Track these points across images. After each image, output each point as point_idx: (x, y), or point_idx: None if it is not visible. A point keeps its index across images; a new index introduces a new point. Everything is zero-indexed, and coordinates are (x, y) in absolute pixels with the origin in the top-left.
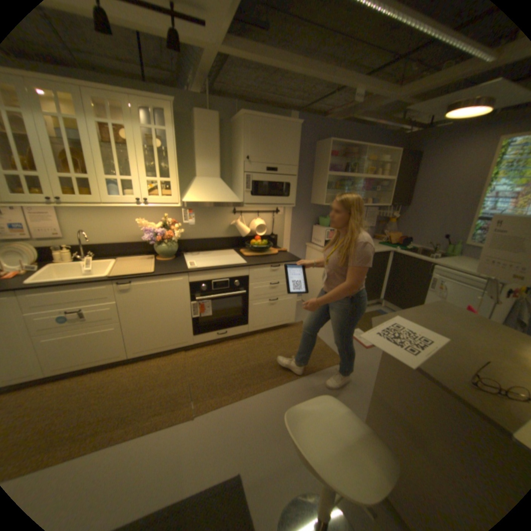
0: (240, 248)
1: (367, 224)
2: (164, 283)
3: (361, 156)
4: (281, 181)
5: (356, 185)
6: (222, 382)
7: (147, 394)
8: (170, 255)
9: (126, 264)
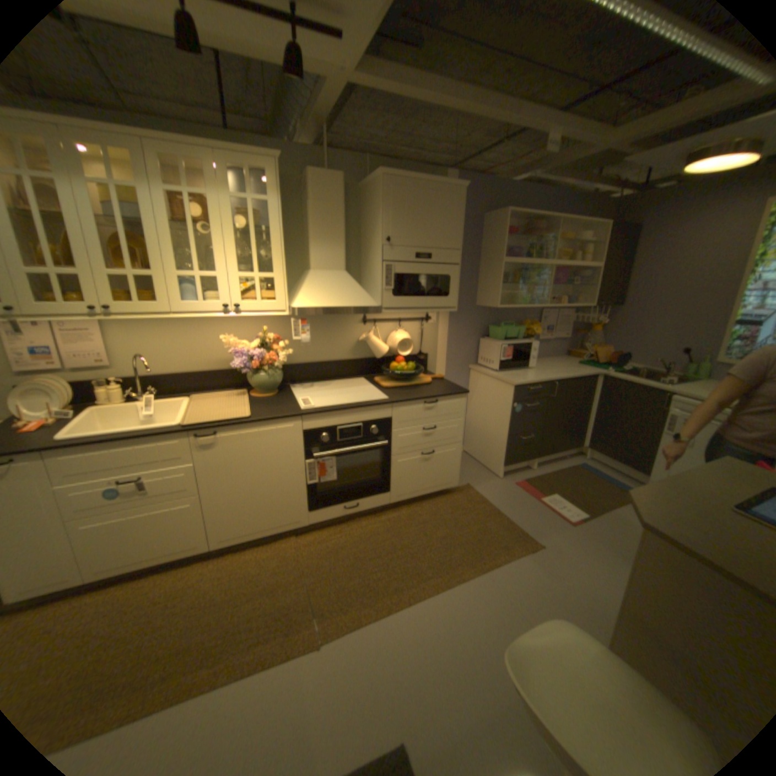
0: (373, 375)
1: (559, 334)
2: (266, 432)
3: (551, 233)
4: (437, 273)
5: (545, 277)
6: (358, 586)
7: (244, 607)
8: (271, 388)
9: (207, 404)
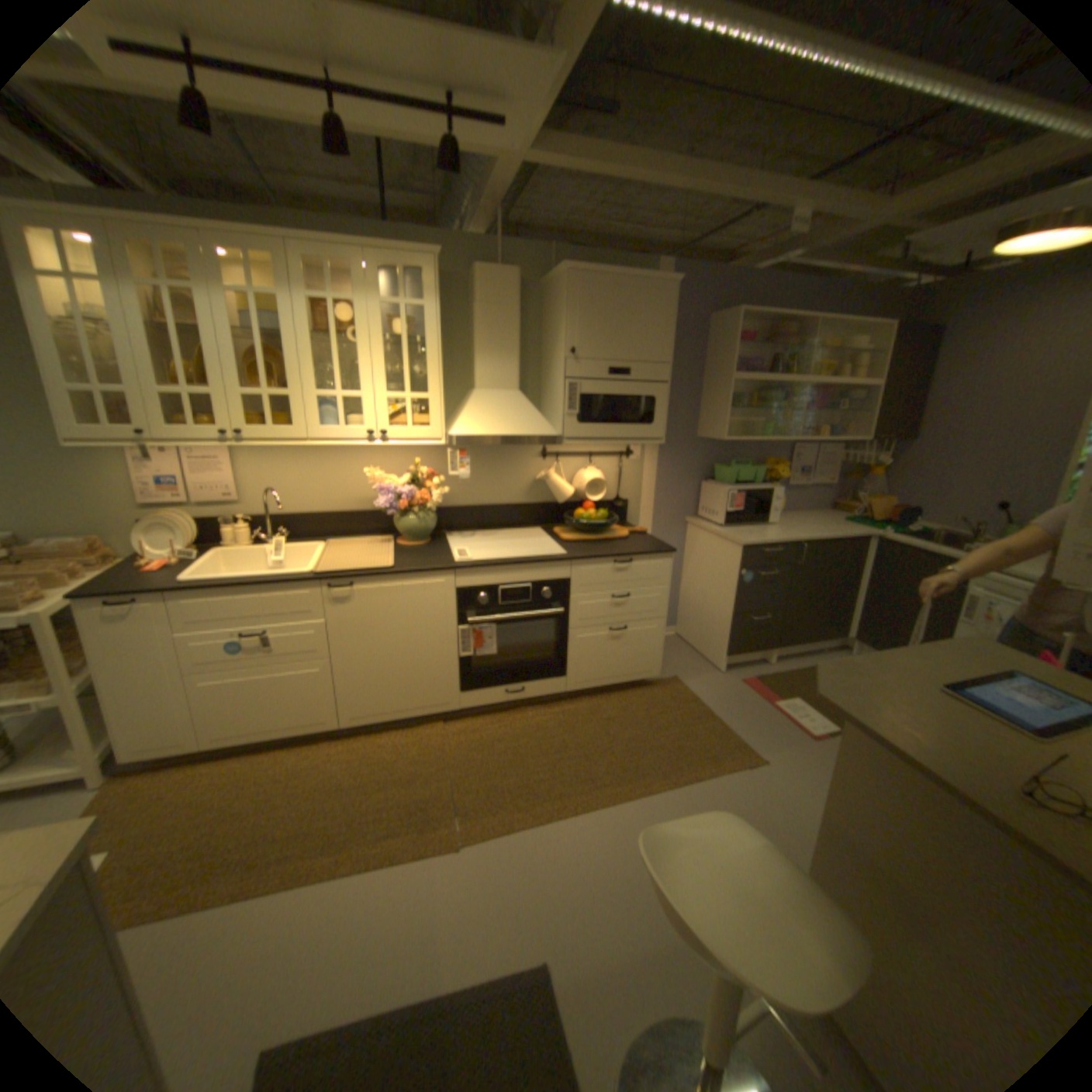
0: (553, 525)
1: (820, 479)
2: (411, 587)
3: (805, 340)
4: (637, 394)
5: (795, 399)
6: (514, 786)
7: (375, 797)
8: (422, 536)
9: (345, 551)
